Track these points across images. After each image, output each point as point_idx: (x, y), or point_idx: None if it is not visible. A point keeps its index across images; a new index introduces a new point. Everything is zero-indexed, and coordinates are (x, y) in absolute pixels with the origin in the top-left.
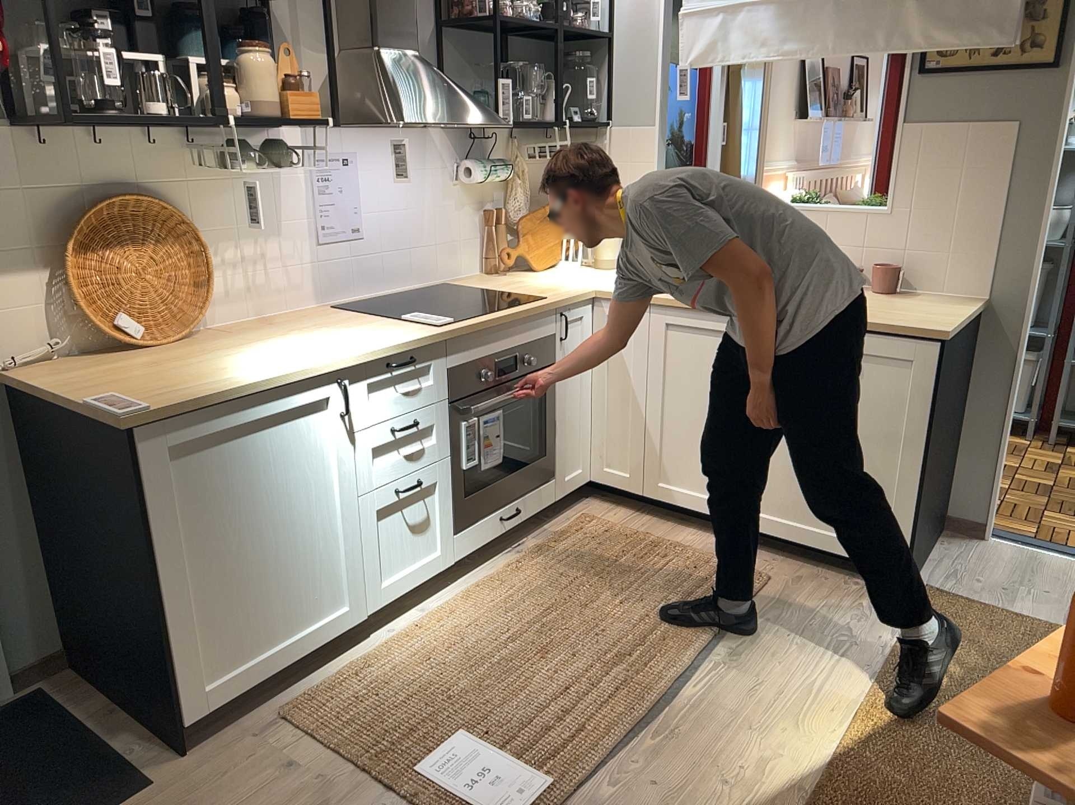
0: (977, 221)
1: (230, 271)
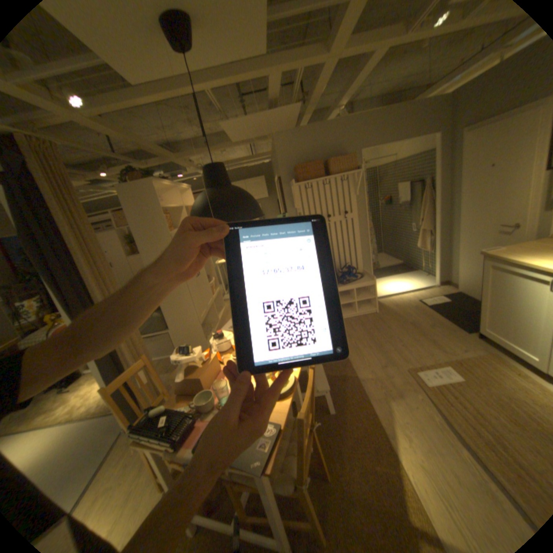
0: None
1: None
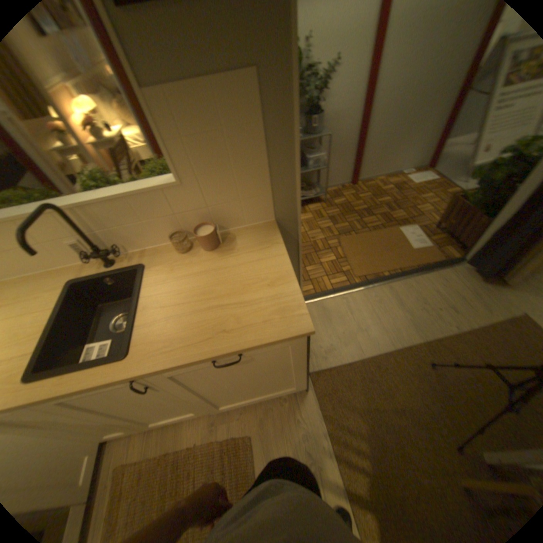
0: (249, 175)
1: None
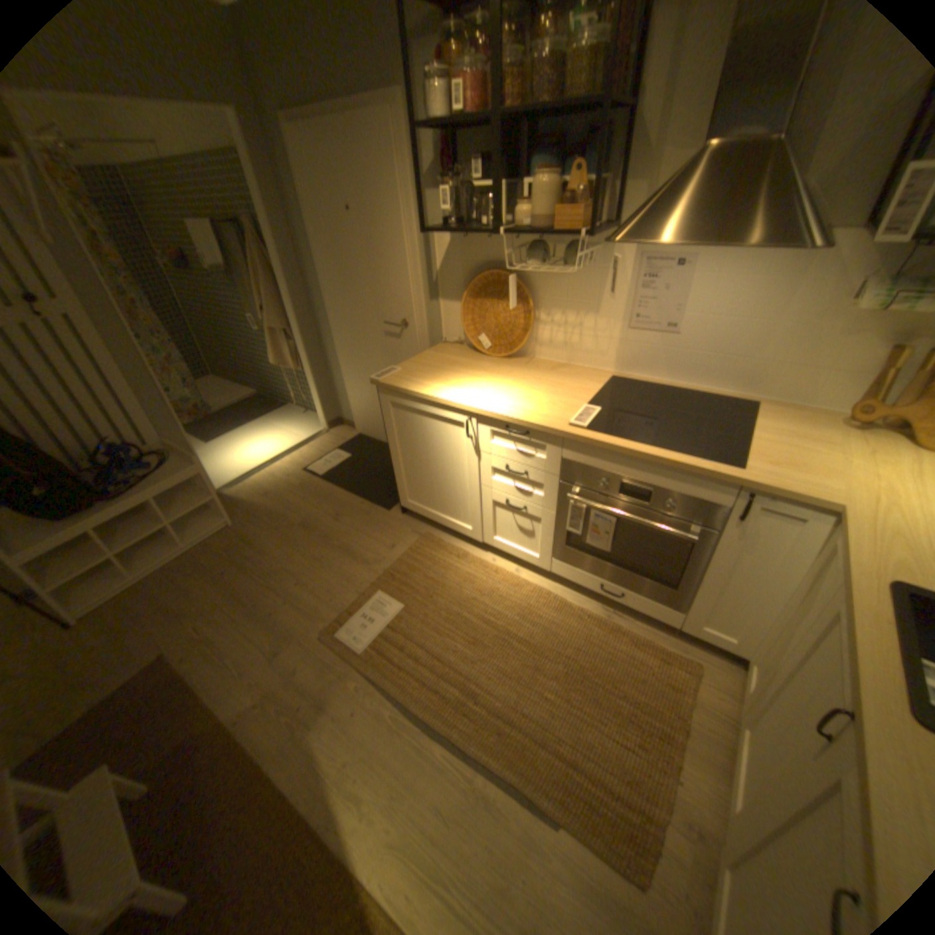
0: None
1: (555, 327)
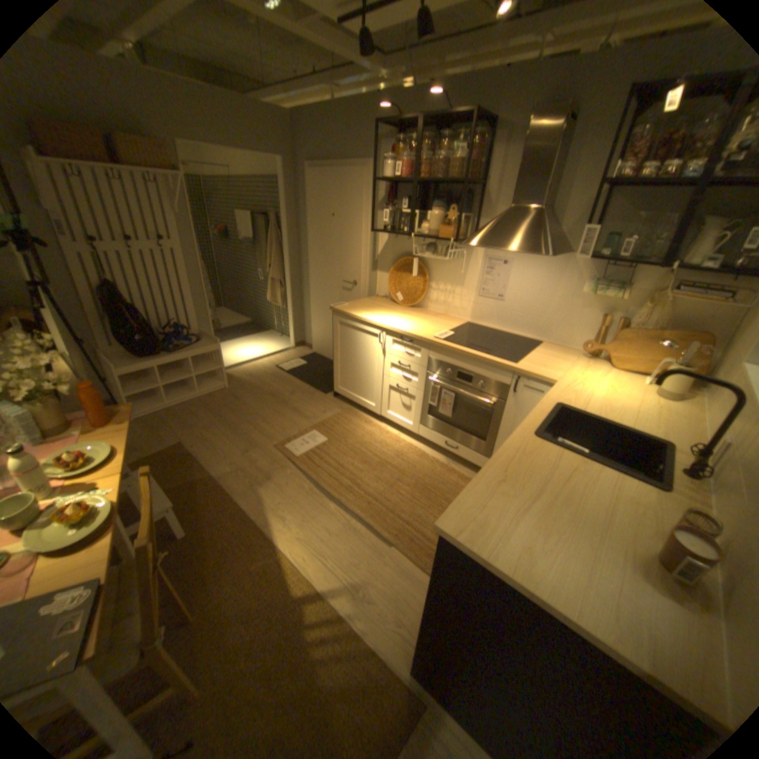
0: None
1: (439, 293)
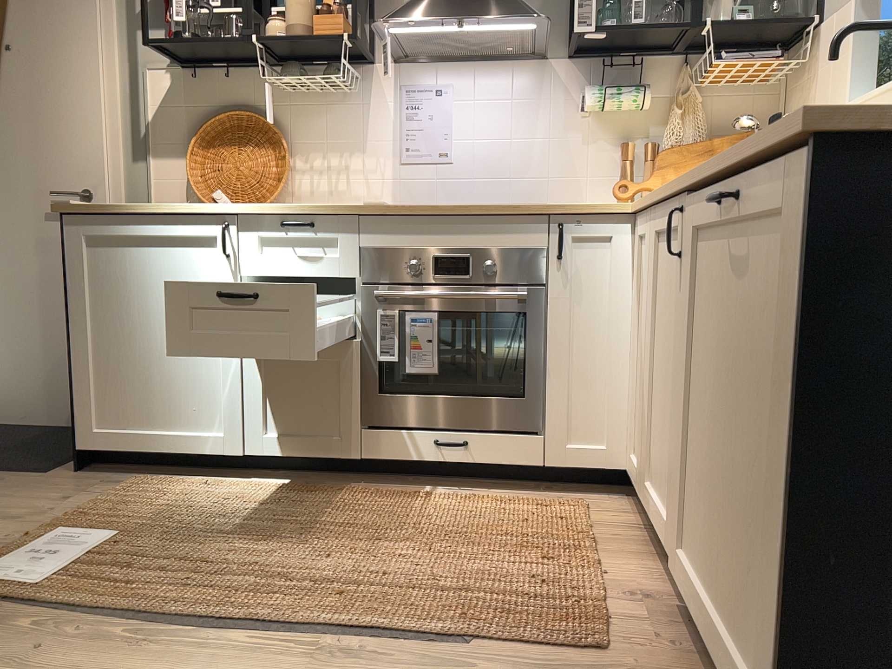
0: None
1: (314, 176)
